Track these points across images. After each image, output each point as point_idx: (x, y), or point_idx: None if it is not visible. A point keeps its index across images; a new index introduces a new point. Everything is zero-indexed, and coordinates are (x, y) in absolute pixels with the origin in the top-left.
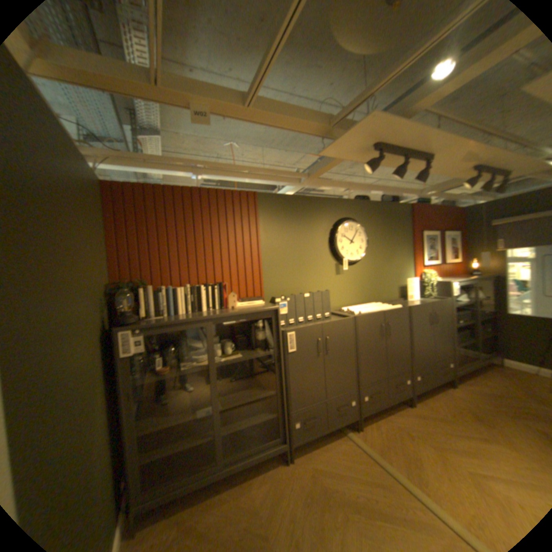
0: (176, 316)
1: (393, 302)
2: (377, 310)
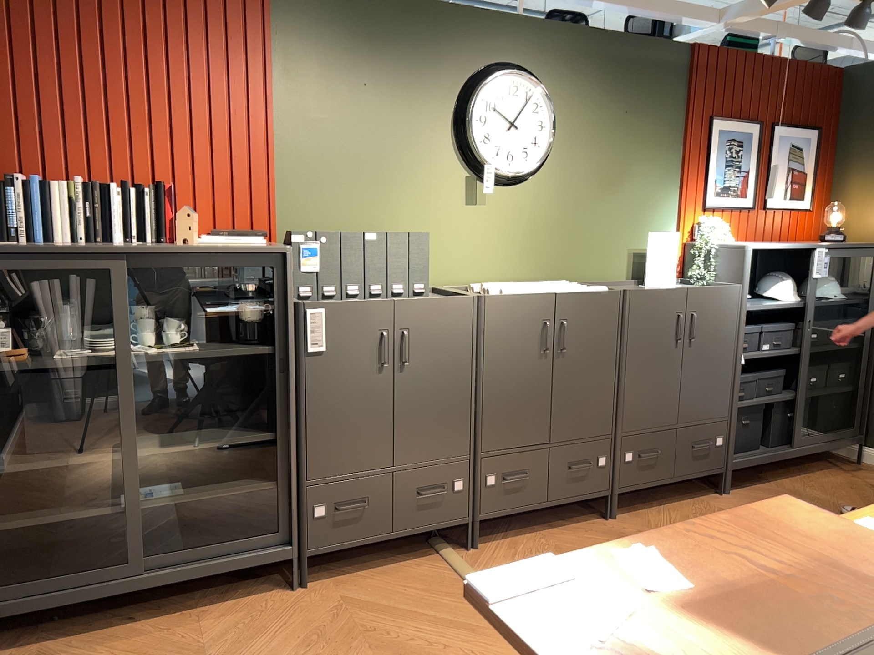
0: (48, 246)
1: (606, 284)
2: (543, 290)
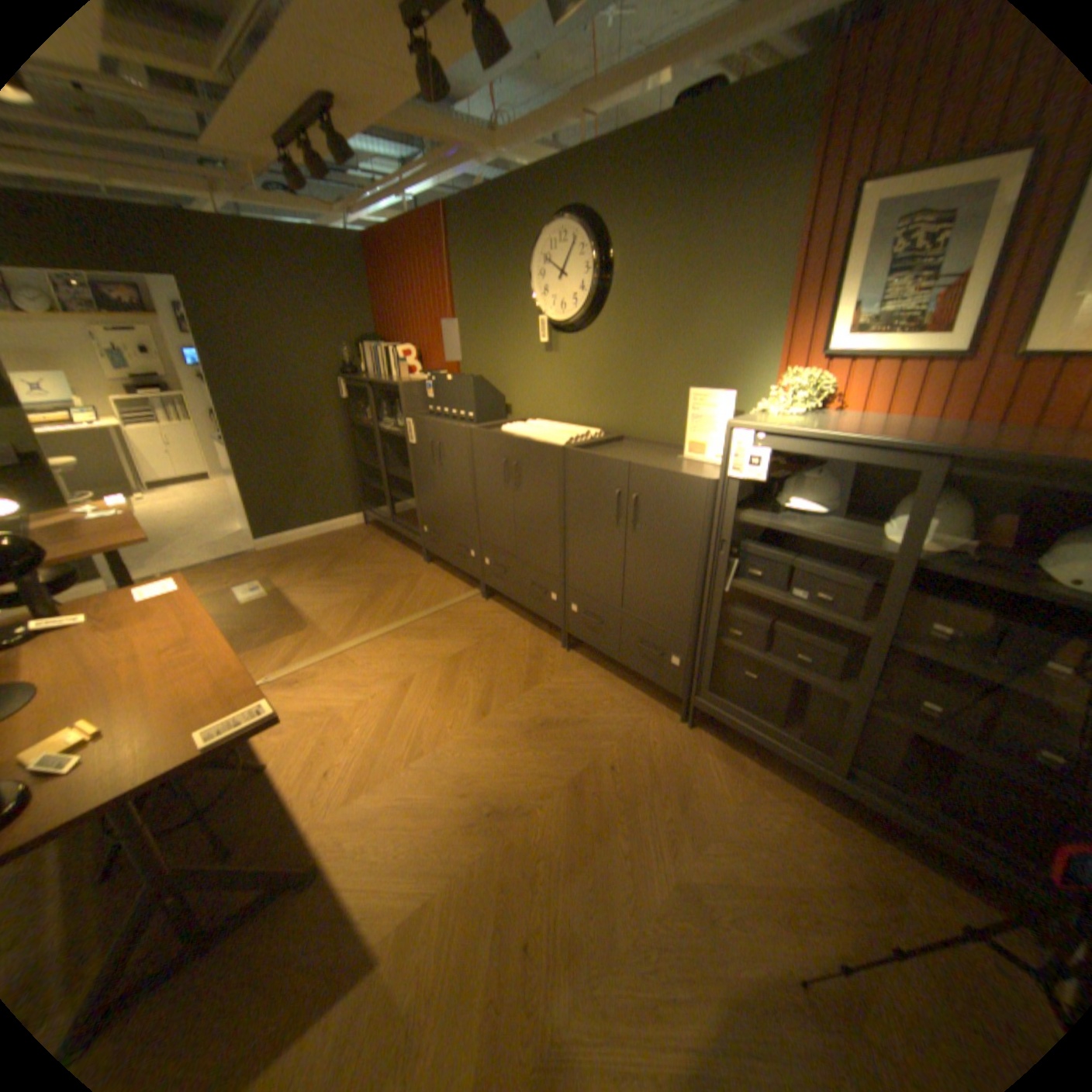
0: (378, 376)
1: (654, 444)
2: (522, 434)
